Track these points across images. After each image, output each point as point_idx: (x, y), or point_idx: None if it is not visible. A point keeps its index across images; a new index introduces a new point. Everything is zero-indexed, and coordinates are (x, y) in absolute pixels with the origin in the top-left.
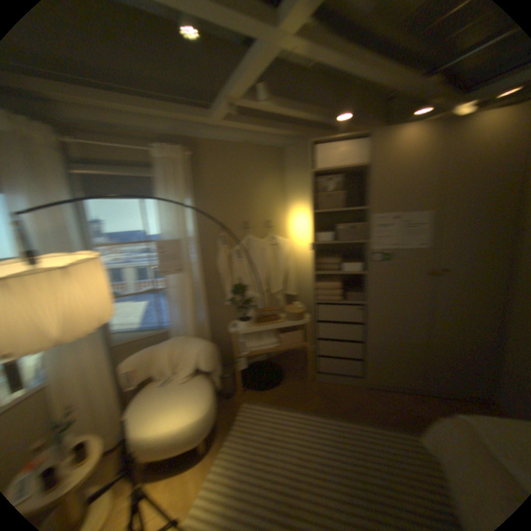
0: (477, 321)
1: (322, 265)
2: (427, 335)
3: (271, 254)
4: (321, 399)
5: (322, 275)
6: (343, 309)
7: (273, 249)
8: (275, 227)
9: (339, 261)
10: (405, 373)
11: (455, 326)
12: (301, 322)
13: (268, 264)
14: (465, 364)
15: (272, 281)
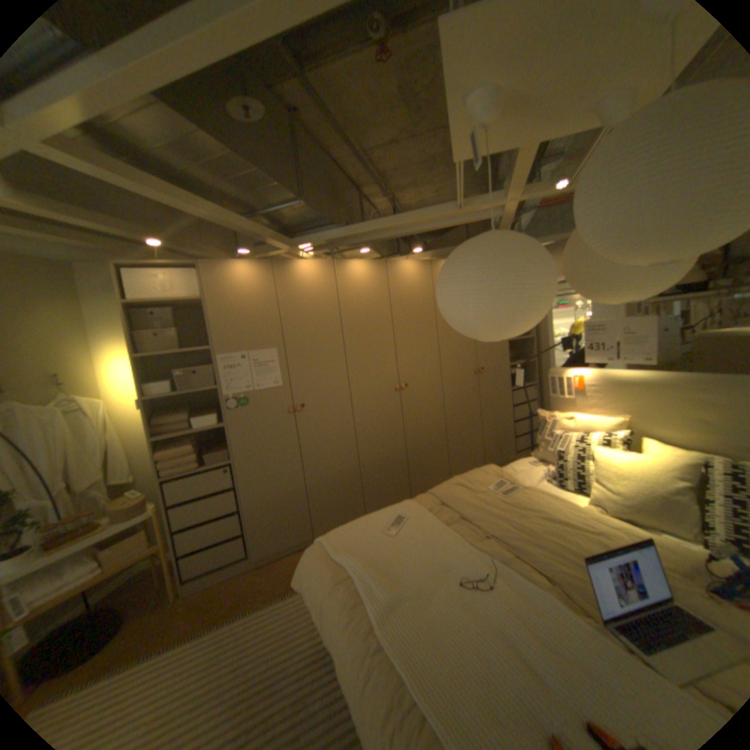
0: (338, 449)
1: (160, 429)
2: (300, 477)
3: (65, 429)
4: (188, 618)
5: (164, 443)
6: (201, 479)
7: (69, 419)
8: (66, 385)
9: (184, 417)
10: (289, 529)
11: (322, 459)
12: (138, 519)
13: (59, 446)
14: (338, 494)
15: (73, 473)
